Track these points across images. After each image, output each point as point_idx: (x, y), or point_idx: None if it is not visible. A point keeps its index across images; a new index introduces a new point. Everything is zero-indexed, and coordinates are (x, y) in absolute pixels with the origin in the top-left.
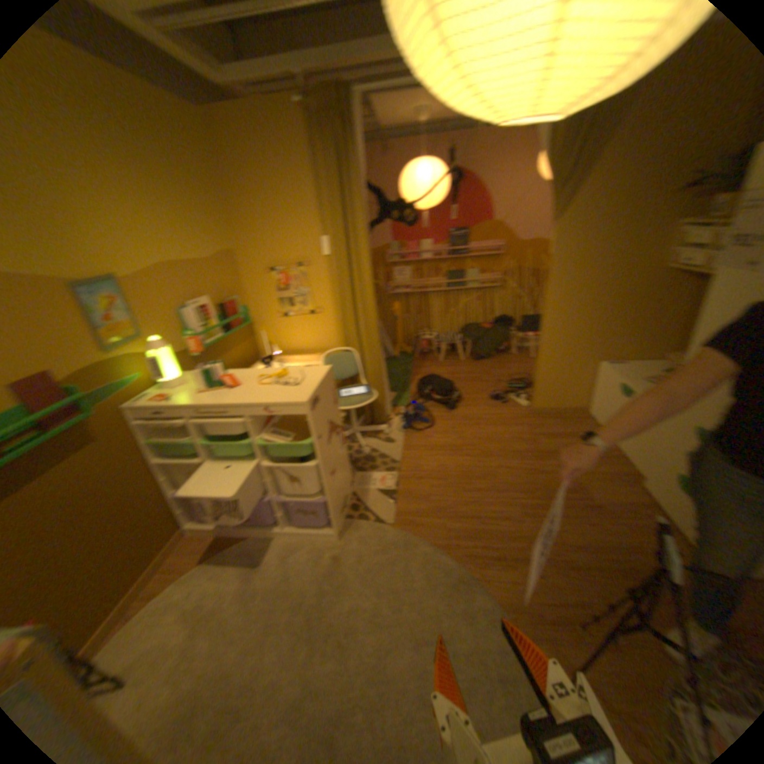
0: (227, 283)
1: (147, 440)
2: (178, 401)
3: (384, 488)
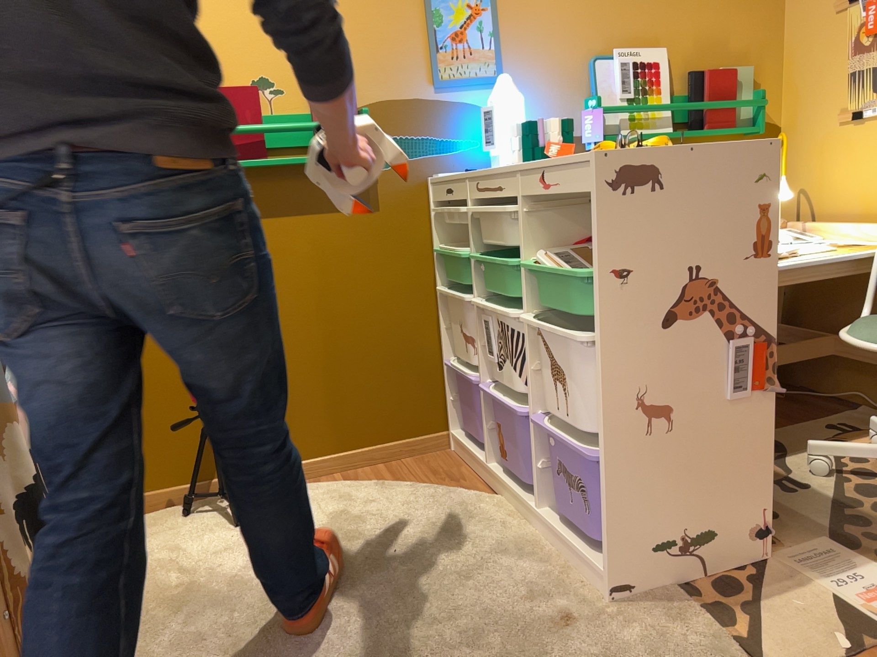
0: (727, 36)
1: (440, 246)
2: (470, 171)
3: (862, 612)
